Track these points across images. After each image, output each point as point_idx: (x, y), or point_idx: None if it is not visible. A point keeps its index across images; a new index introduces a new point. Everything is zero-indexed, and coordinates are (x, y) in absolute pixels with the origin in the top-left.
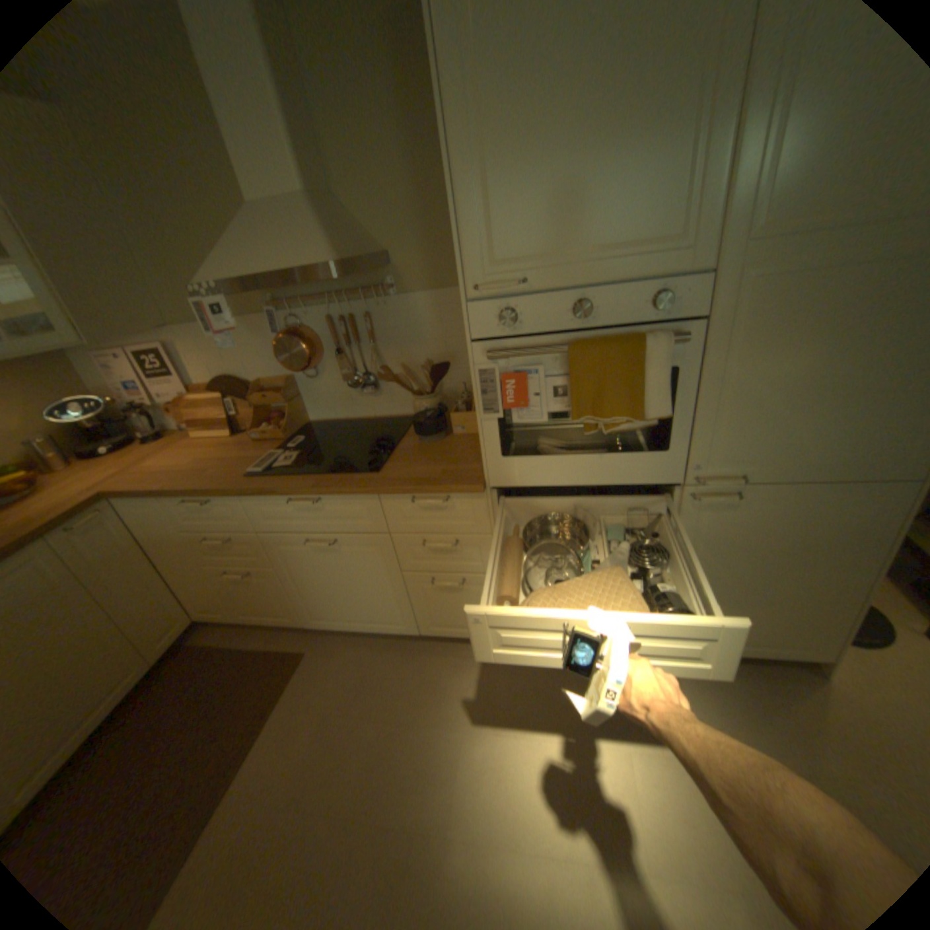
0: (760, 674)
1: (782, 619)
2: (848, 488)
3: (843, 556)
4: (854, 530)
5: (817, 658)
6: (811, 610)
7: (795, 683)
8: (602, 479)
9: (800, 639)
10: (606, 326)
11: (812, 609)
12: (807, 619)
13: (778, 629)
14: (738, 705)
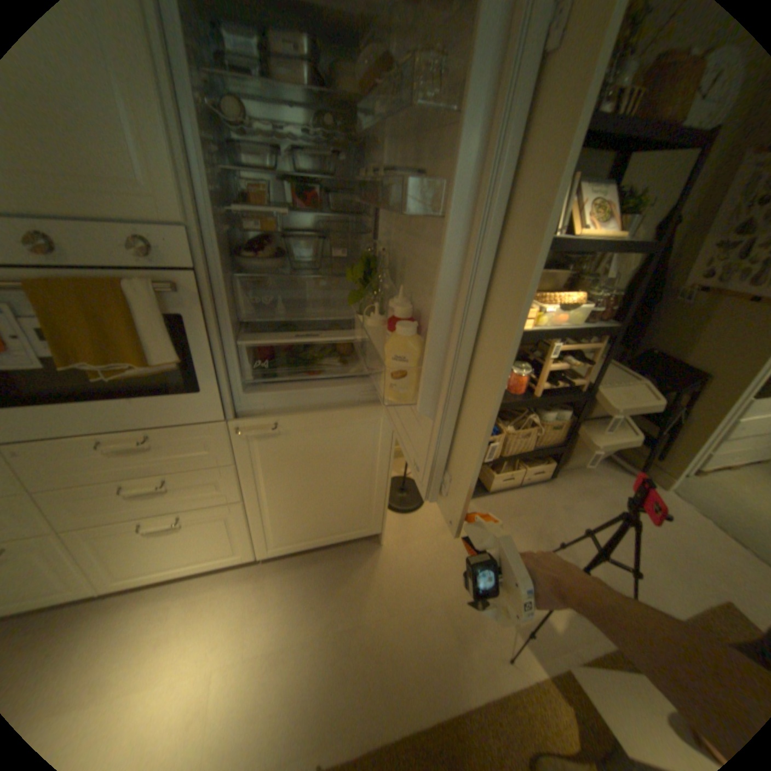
0: (337, 554)
1: (338, 512)
2: (352, 412)
3: (363, 460)
4: (365, 442)
5: (369, 532)
6: (355, 501)
7: (359, 553)
8: (140, 422)
9: (354, 523)
10: (81, 264)
11: (355, 501)
12: (355, 508)
13: (338, 519)
14: (316, 586)
